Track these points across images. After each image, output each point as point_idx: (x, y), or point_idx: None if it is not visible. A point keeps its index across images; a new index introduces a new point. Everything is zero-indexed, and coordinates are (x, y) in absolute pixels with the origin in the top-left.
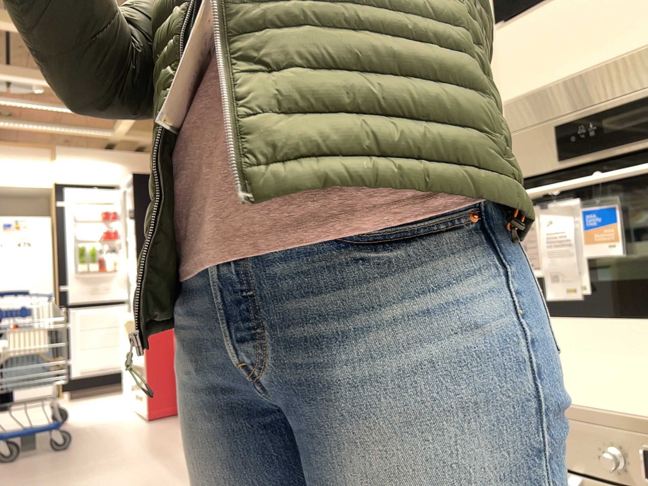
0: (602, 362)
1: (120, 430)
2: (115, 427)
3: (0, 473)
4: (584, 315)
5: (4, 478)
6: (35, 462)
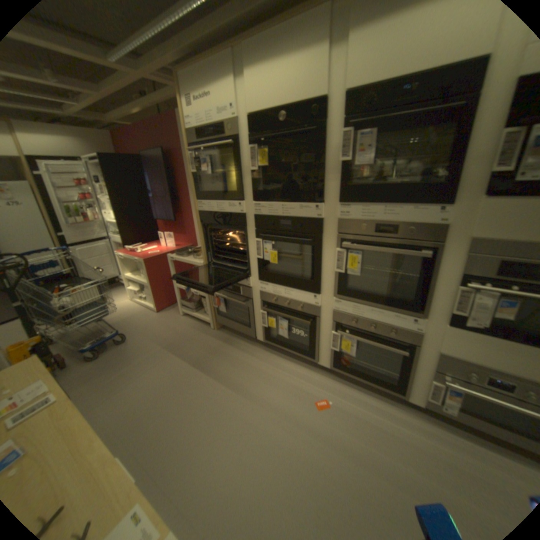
0: (480, 349)
1: (144, 322)
2: (138, 320)
3: (95, 369)
4: (478, 333)
5: (102, 373)
6: (112, 357)
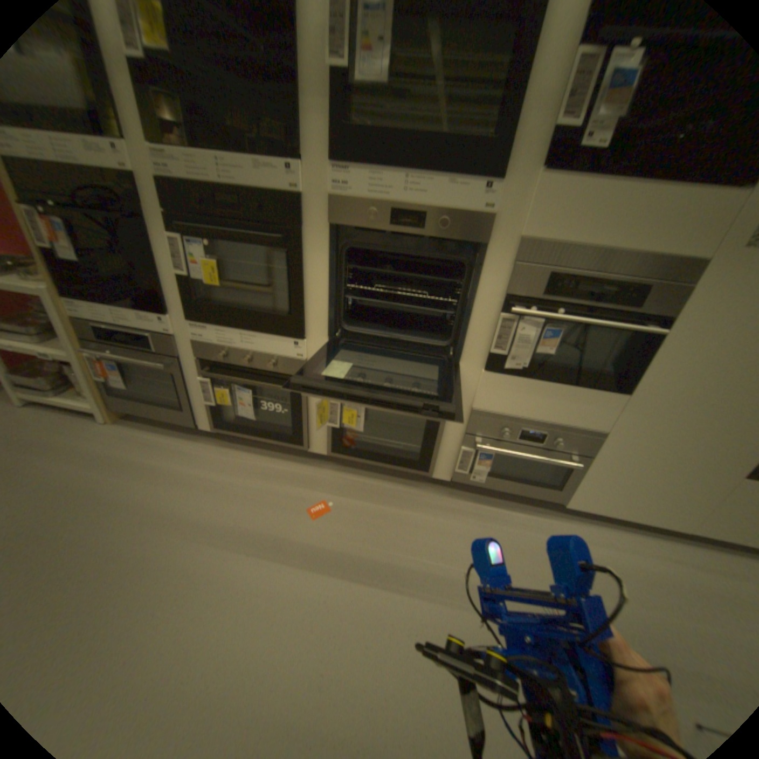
0: (516, 397)
1: None
2: None
3: None
4: (516, 376)
5: None
6: None
